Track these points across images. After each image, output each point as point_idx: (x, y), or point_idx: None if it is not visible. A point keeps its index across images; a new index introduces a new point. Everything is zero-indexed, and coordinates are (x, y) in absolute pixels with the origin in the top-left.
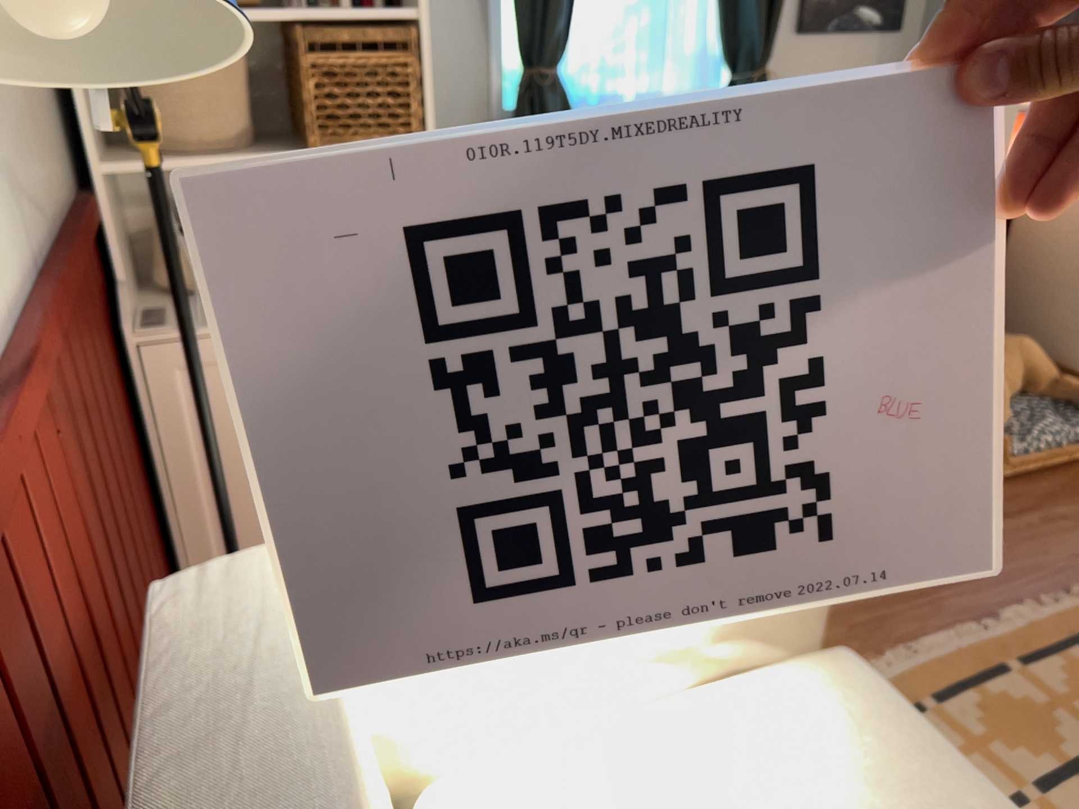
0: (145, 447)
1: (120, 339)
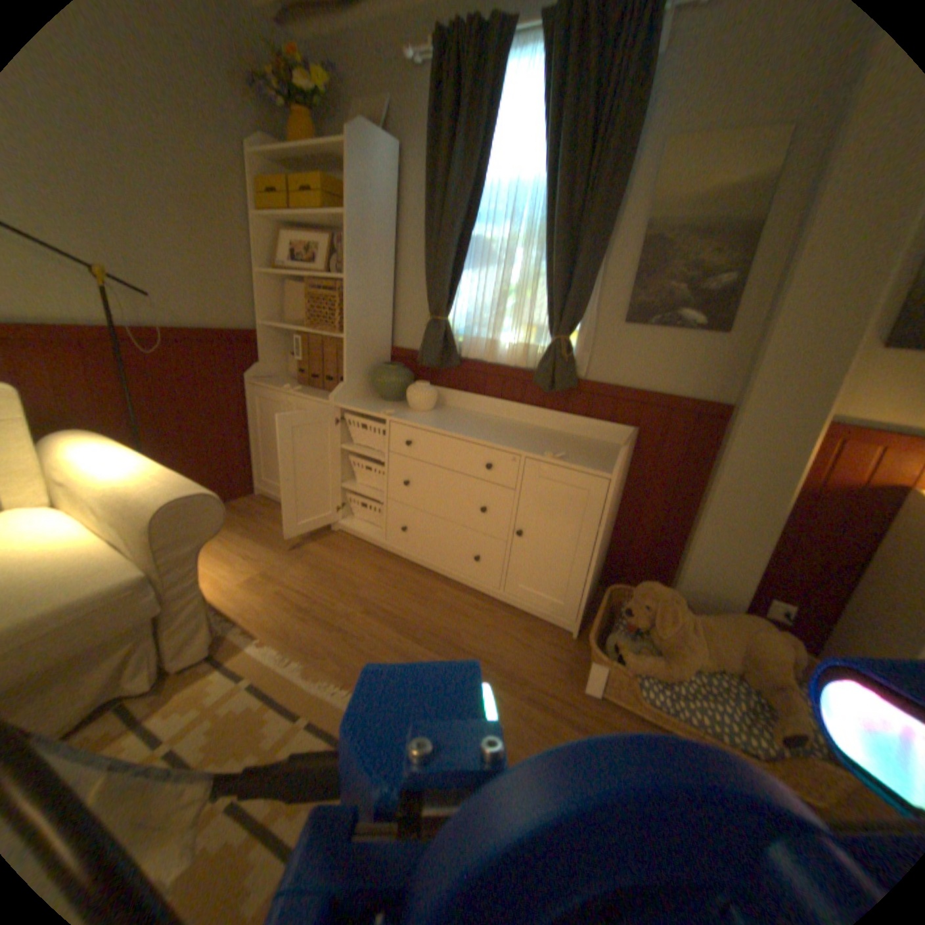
0: (247, 421)
1: (244, 379)
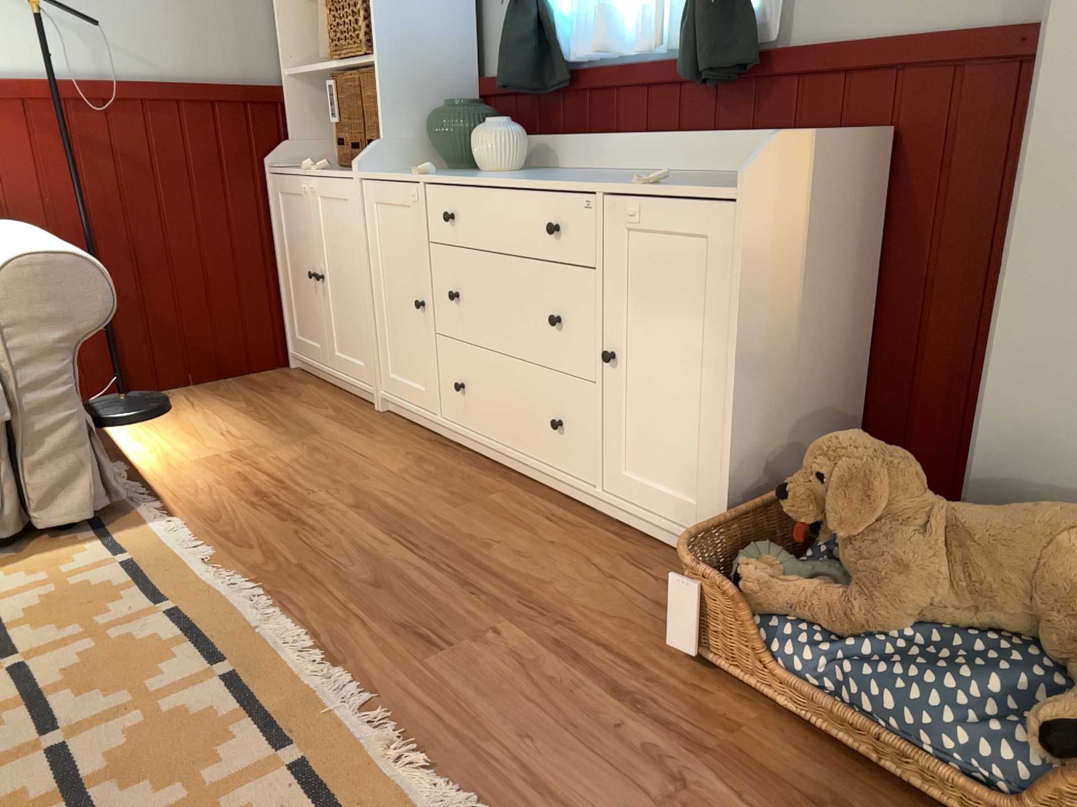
0: (273, 240)
1: (265, 170)
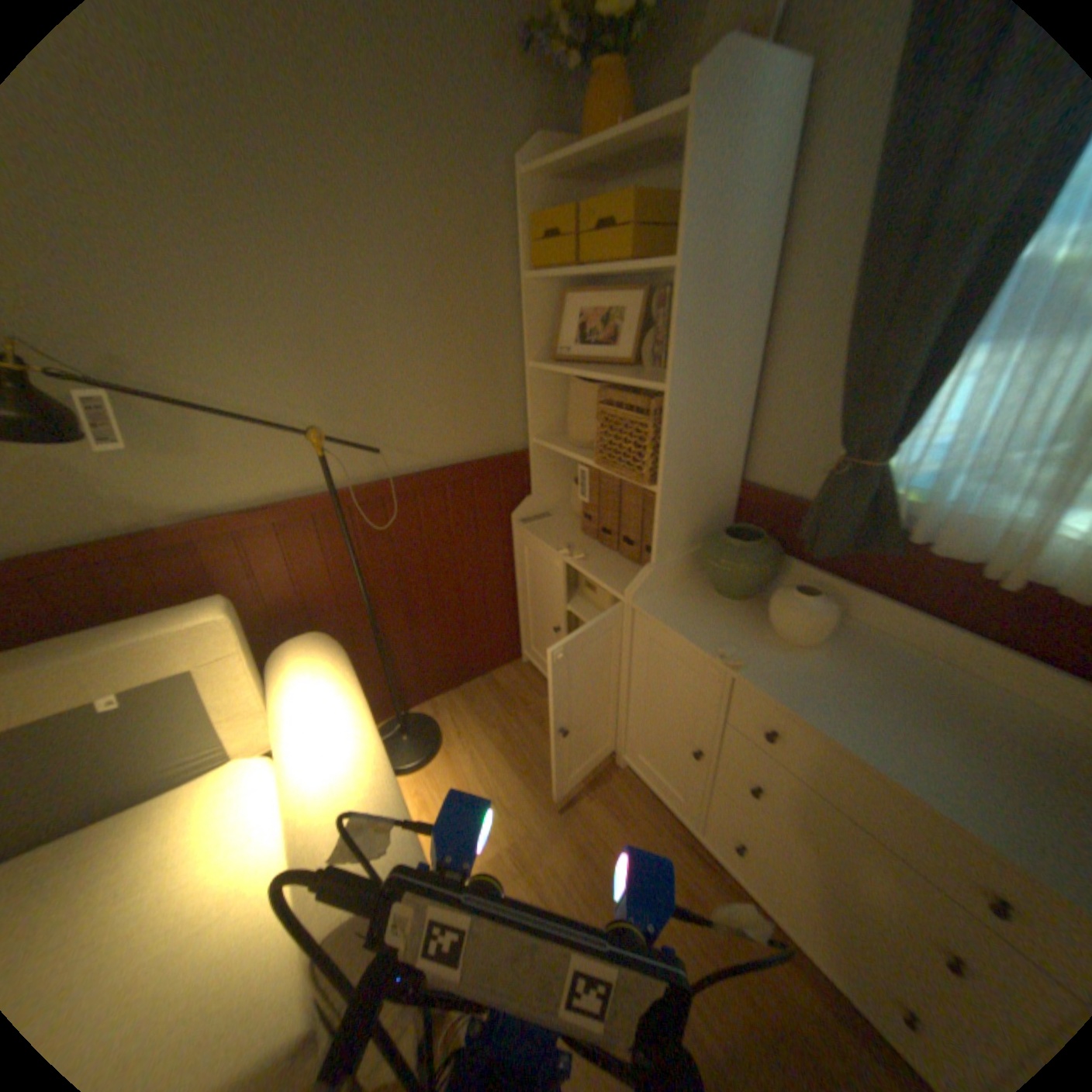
0: (516, 572)
1: (513, 520)
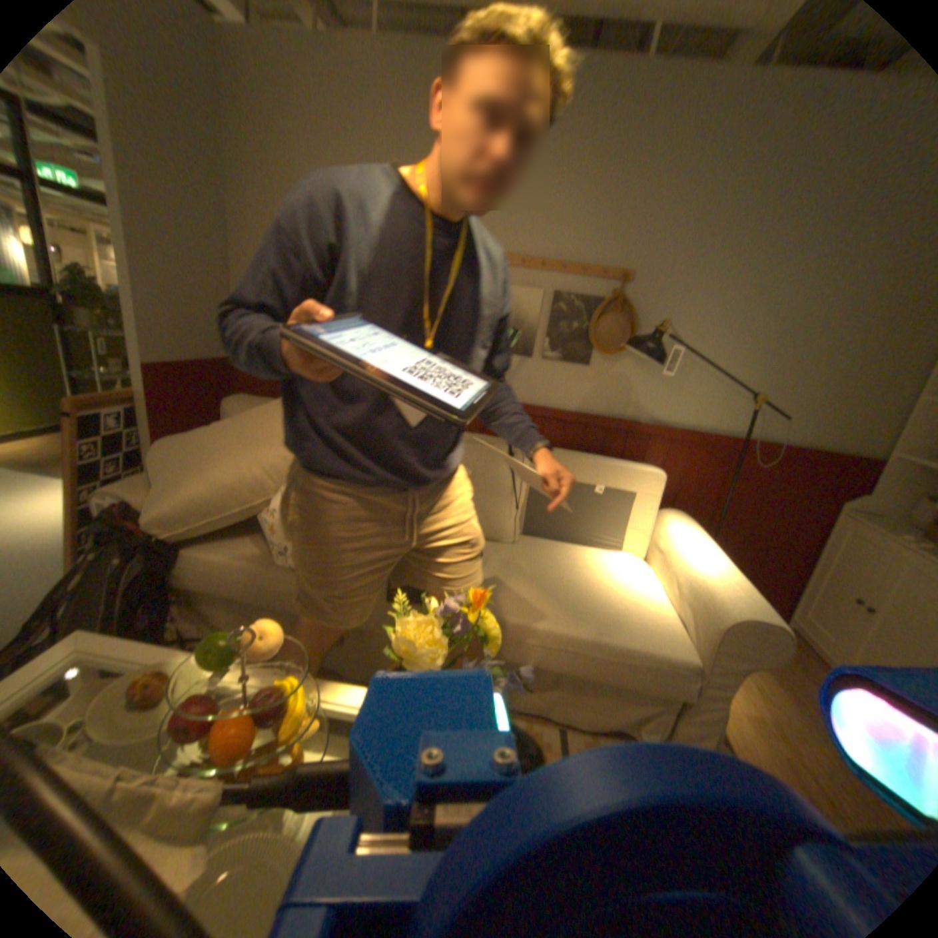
0: (822, 551)
1: (842, 509)
